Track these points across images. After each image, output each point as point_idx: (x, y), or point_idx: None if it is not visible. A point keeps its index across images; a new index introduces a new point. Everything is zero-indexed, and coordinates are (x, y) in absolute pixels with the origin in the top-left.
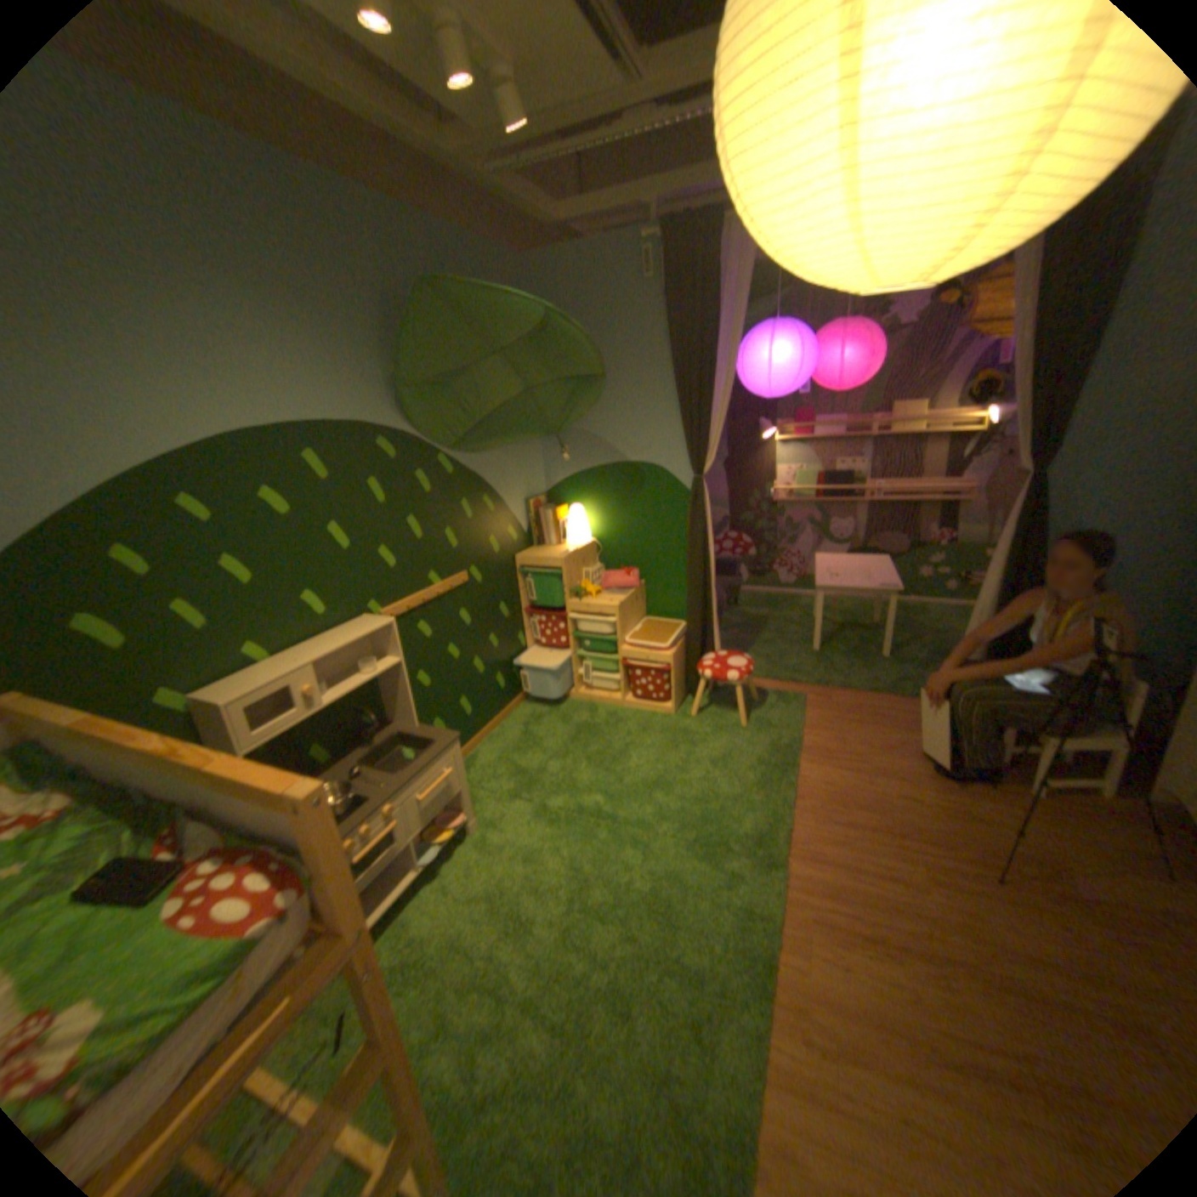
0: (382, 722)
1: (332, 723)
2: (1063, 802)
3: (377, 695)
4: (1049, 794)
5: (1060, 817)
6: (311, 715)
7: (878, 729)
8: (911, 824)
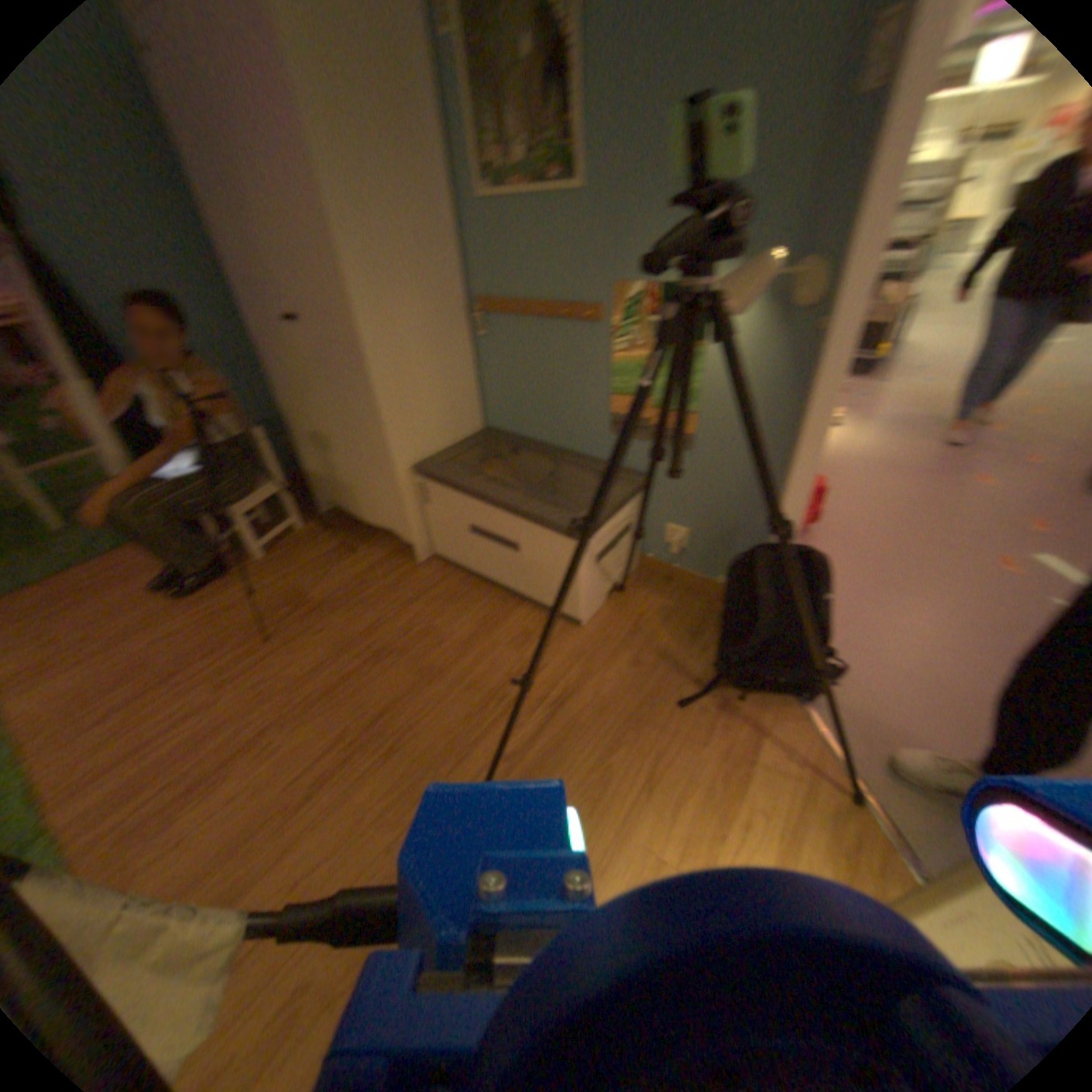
0: None
1: None
2: (270, 554)
3: None
4: (259, 555)
5: (273, 565)
6: None
7: (80, 606)
8: (163, 664)
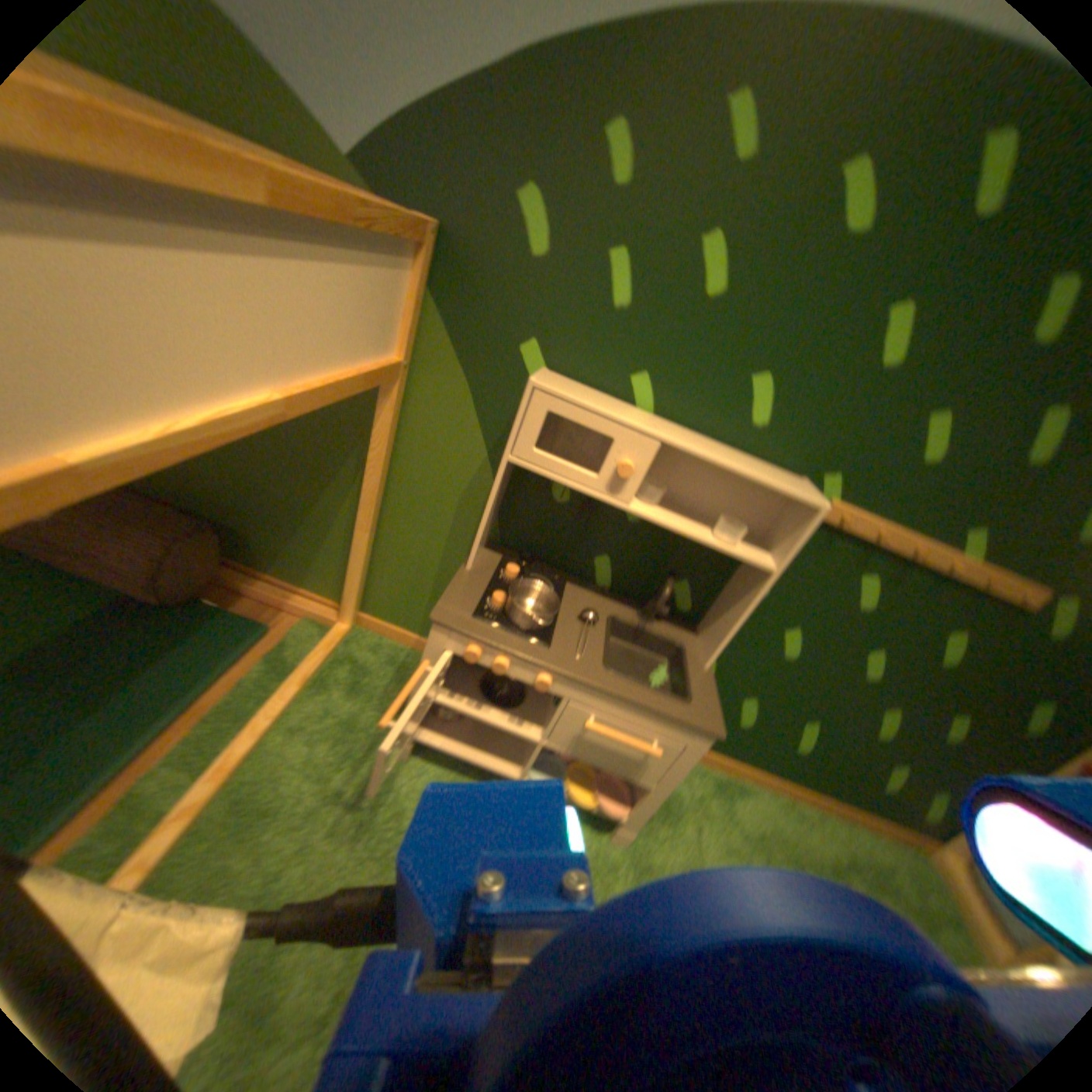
0: (690, 622)
1: (642, 557)
2: None
3: (718, 589)
4: None
5: None
6: (631, 523)
7: None
8: None
